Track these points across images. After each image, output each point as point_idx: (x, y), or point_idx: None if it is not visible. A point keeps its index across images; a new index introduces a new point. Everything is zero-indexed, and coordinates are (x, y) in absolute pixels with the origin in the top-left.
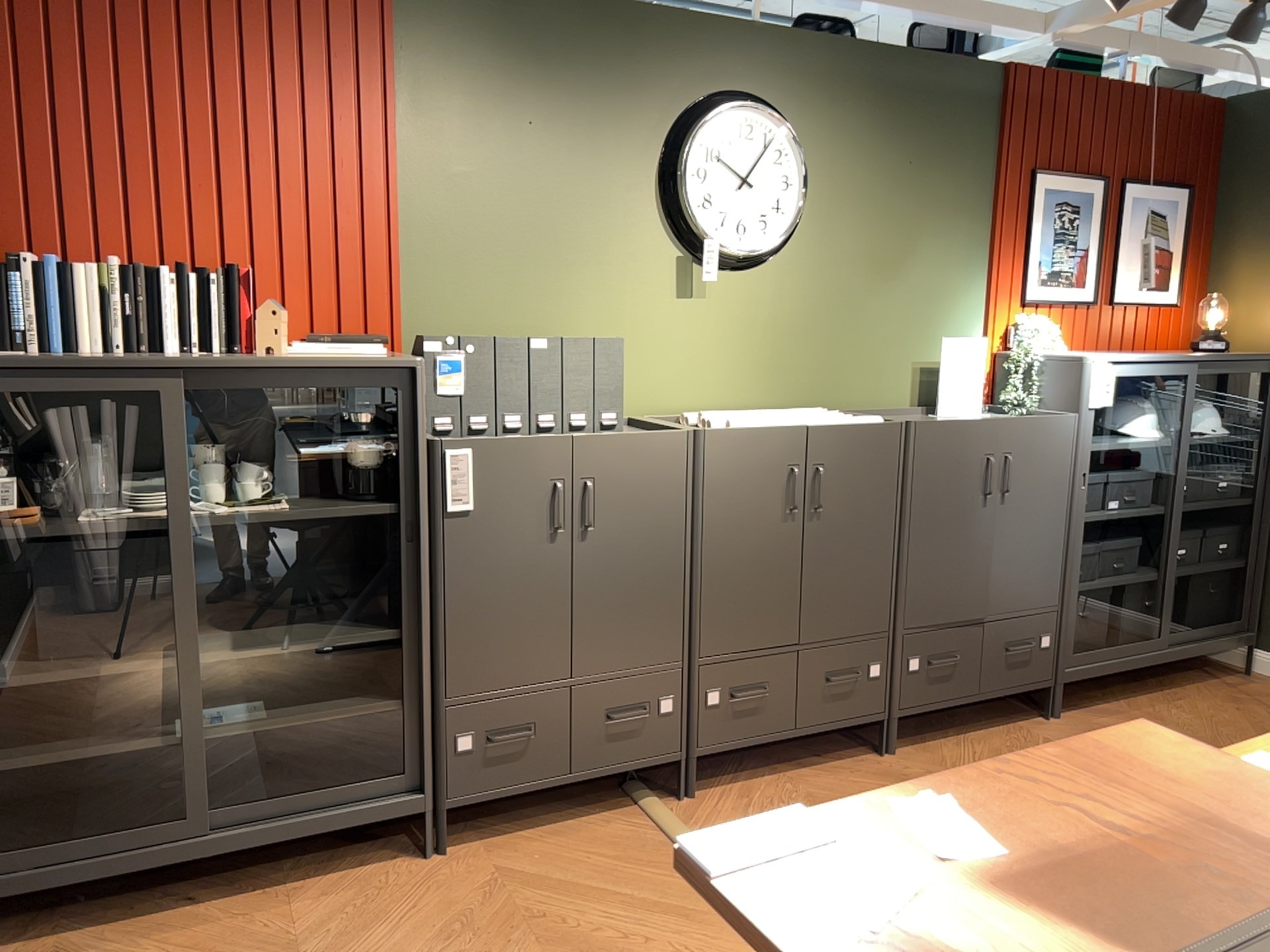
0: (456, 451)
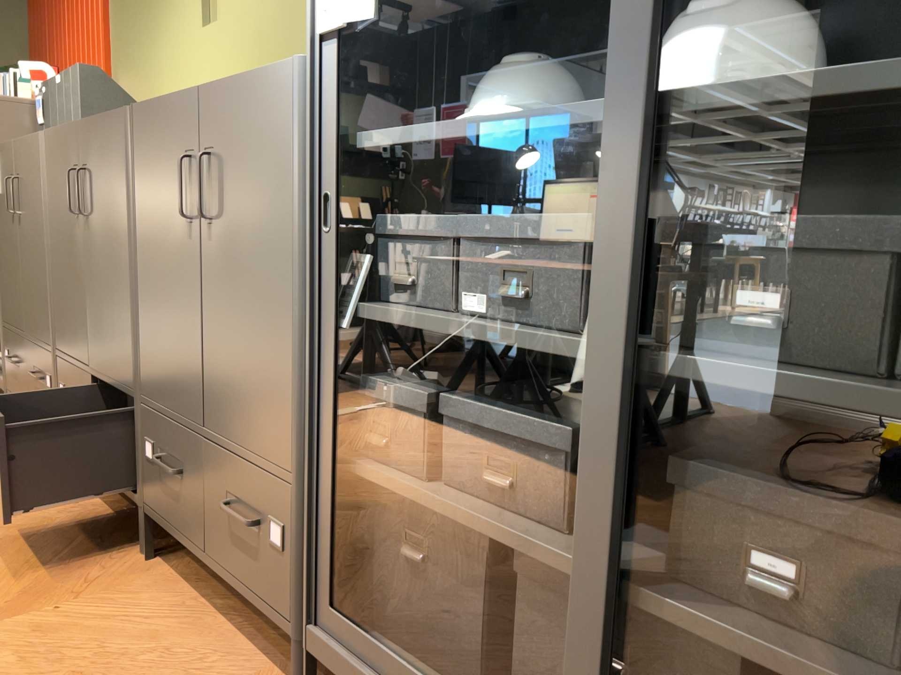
0: None
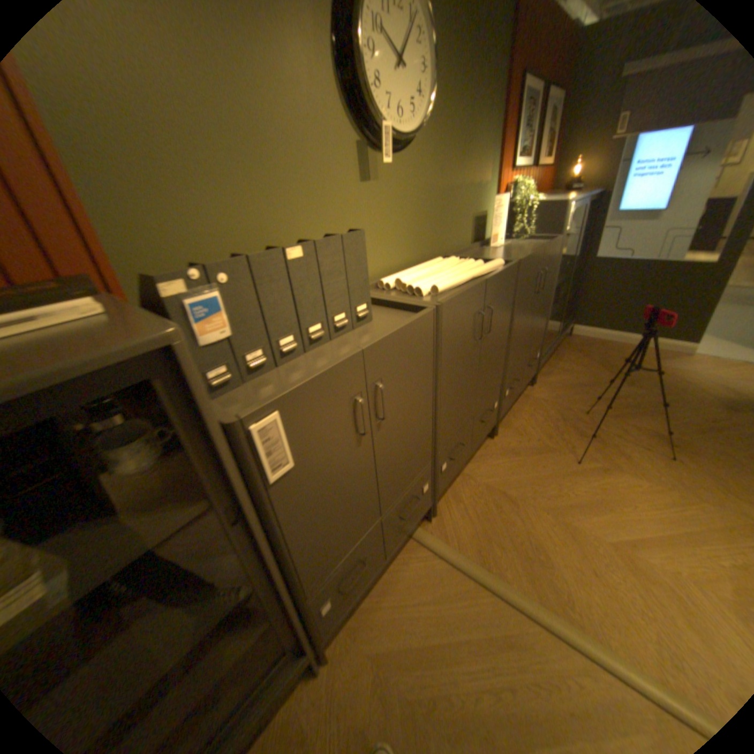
0: (263, 421)
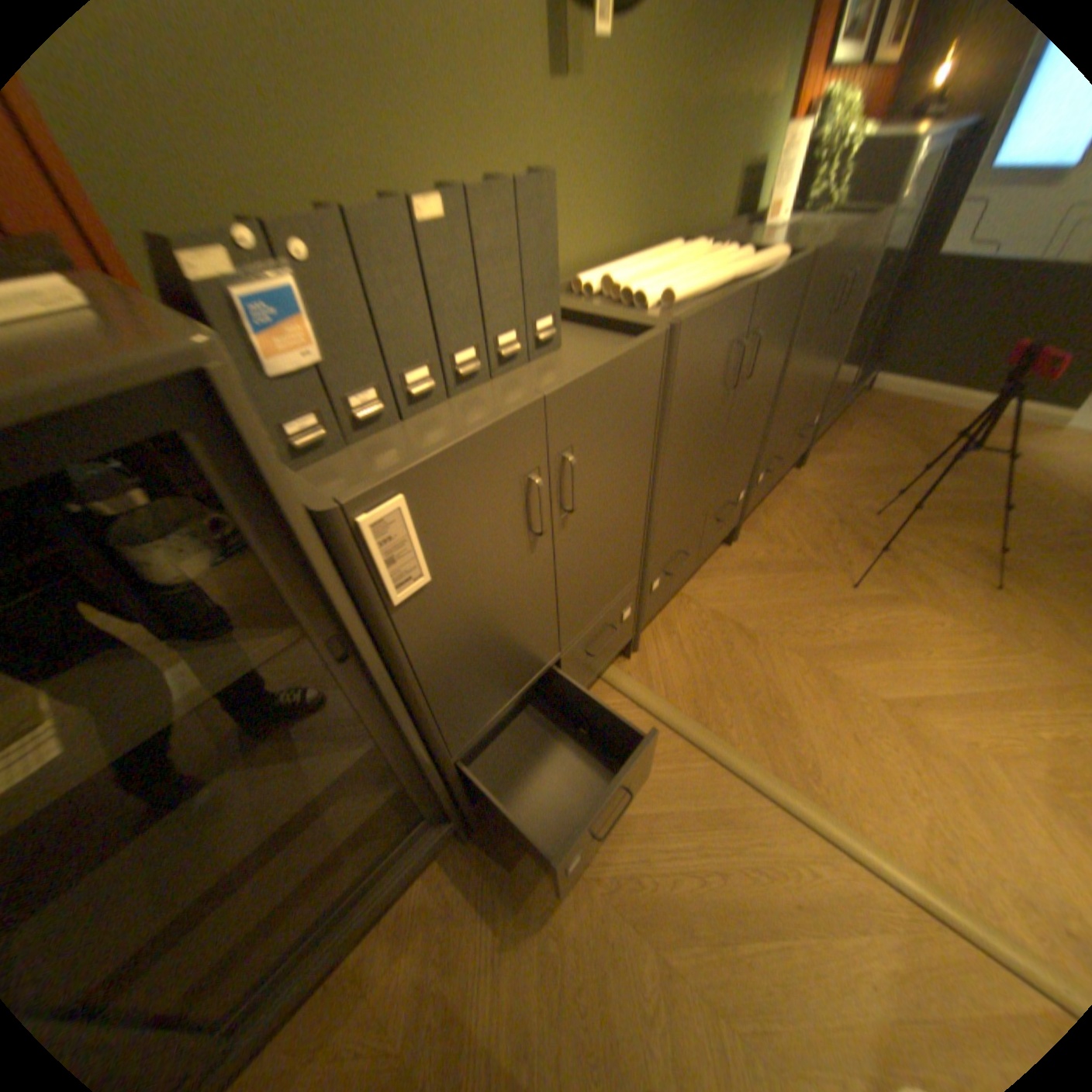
0: (378, 508)
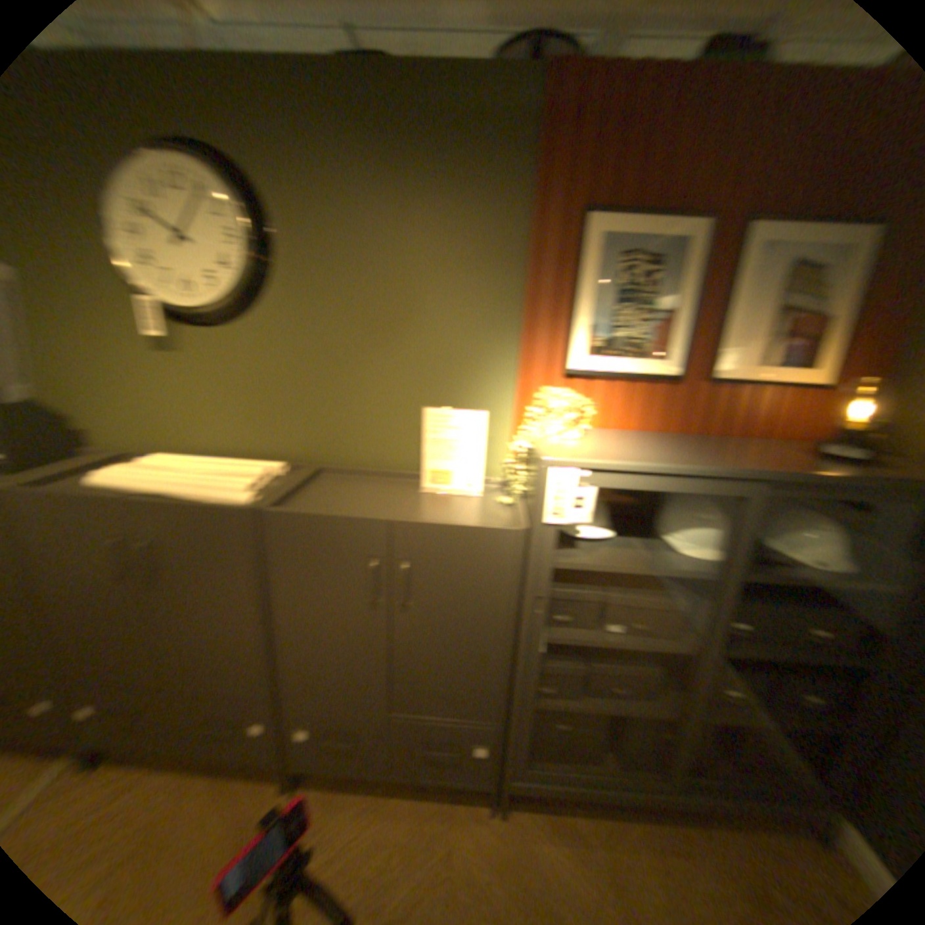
0: None
